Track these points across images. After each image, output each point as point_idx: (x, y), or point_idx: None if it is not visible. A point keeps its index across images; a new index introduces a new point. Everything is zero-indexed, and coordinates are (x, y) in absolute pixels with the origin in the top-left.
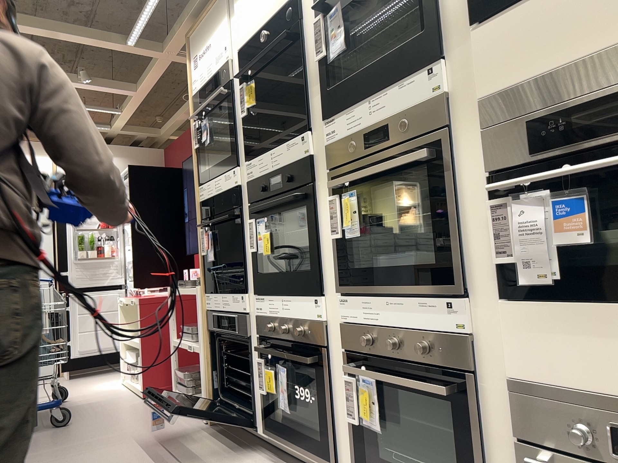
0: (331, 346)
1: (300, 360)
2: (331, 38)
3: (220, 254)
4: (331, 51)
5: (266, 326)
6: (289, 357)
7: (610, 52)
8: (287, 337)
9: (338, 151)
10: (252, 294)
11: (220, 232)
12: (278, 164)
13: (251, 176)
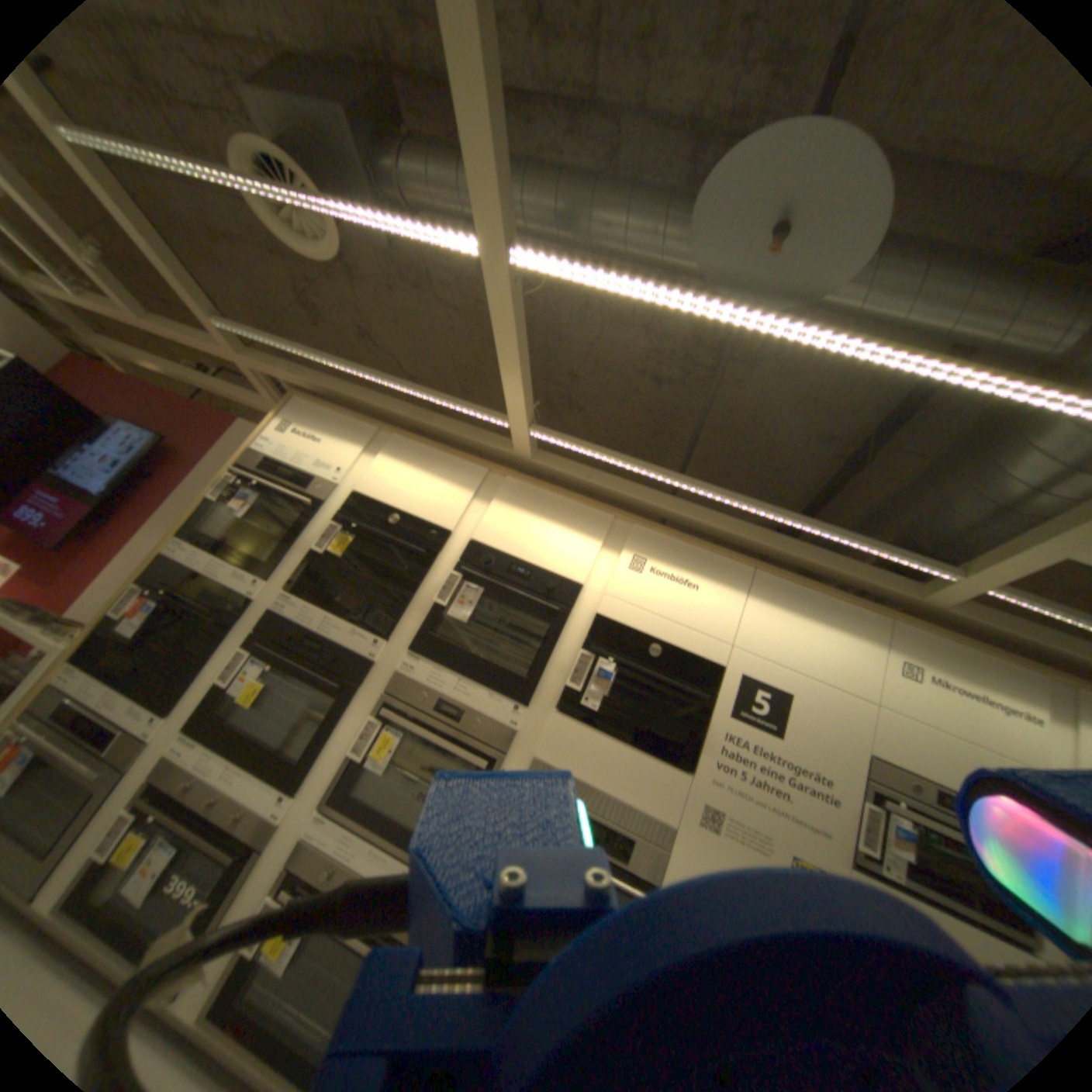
0: (267, 854)
1: (219, 857)
2: (456, 598)
3: (141, 634)
4: (450, 607)
5: (177, 781)
6: (190, 837)
7: (606, 794)
8: (206, 814)
9: (405, 688)
10: (175, 727)
11: (160, 608)
12: (329, 636)
13: (281, 613)
